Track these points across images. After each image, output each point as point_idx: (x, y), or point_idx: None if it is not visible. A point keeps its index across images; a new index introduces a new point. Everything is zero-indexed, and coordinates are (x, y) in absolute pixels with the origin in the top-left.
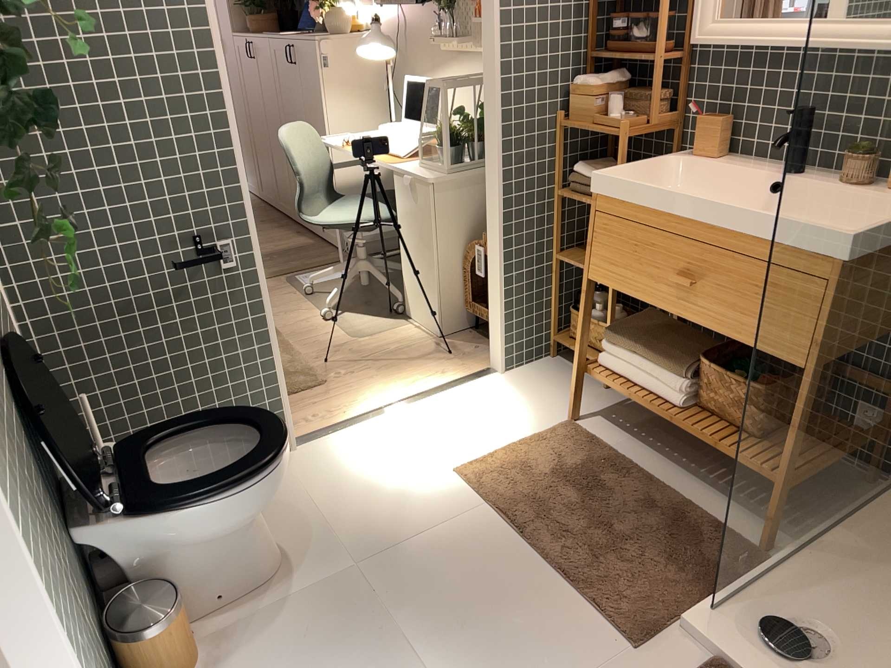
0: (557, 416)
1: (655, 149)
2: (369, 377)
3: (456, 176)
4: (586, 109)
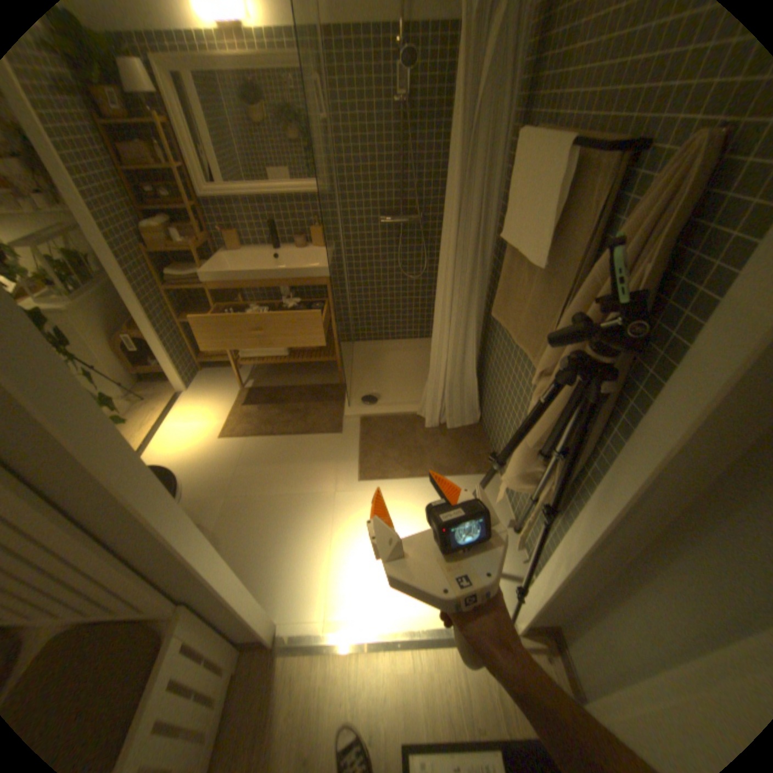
0: (234, 391)
1: (204, 252)
2: None
3: (75, 301)
4: (156, 240)
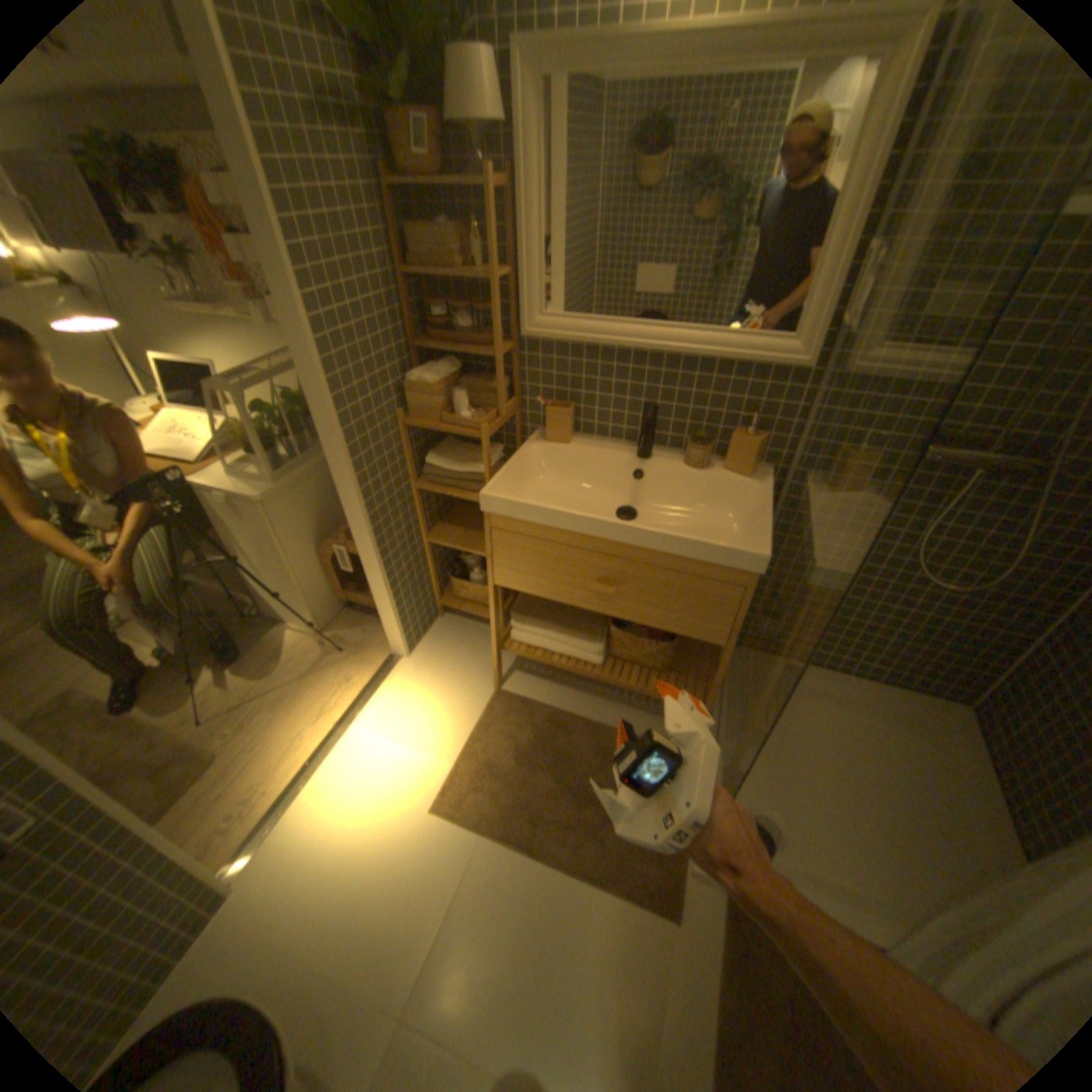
0: (485, 690)
1: (505, 435)
2: (267, 724)
3: (282, 481)
4: (428, 405)
